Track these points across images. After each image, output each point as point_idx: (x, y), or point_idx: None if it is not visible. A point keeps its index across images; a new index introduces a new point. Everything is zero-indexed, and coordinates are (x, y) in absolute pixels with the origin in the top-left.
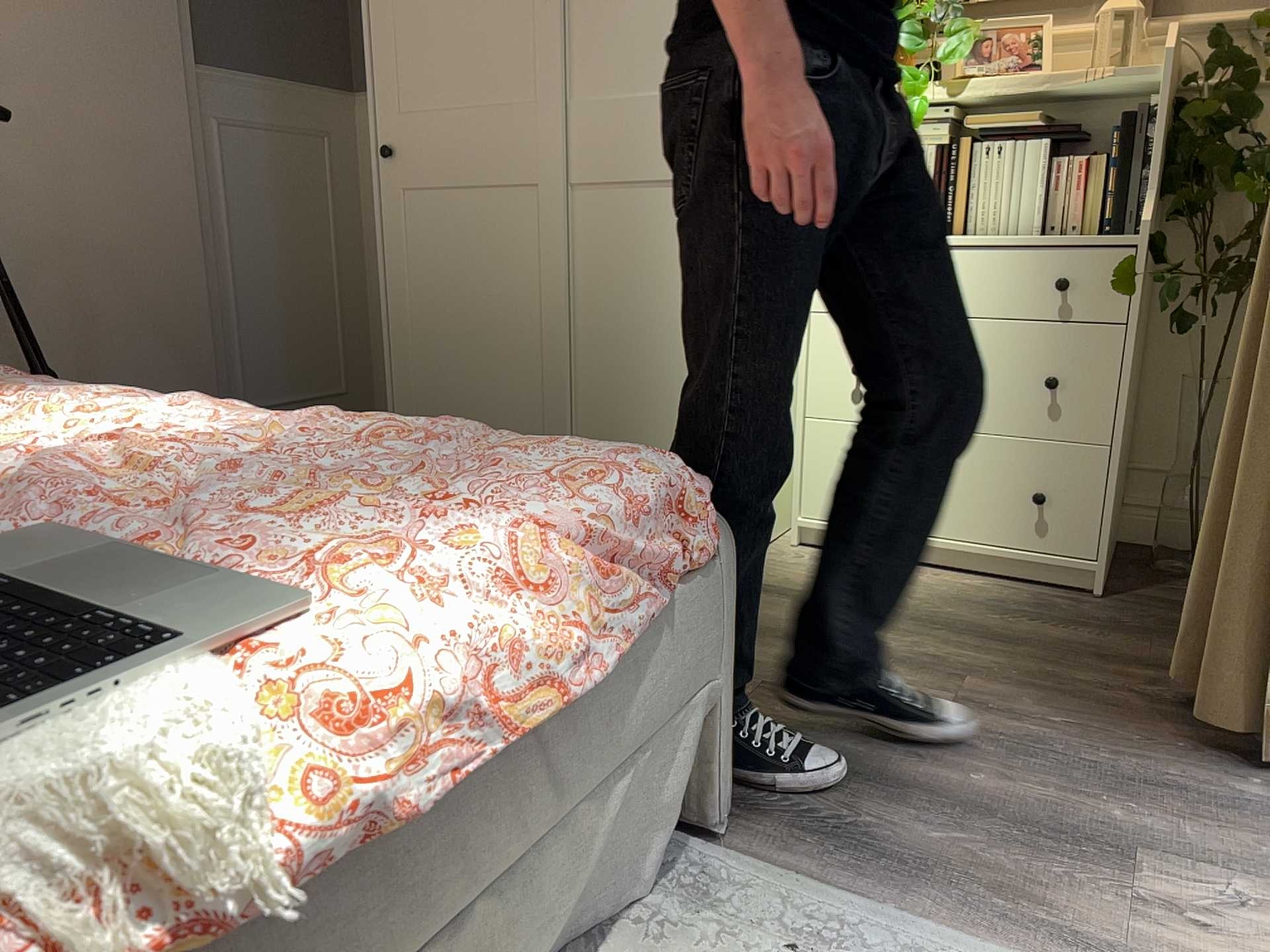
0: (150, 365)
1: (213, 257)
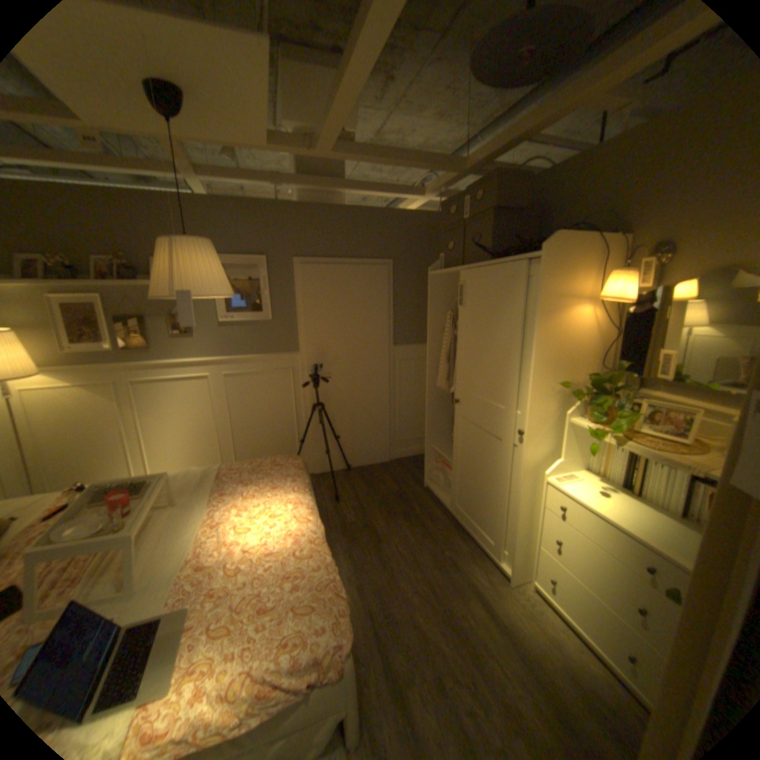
0: (368, 430)
1: (391, 399)
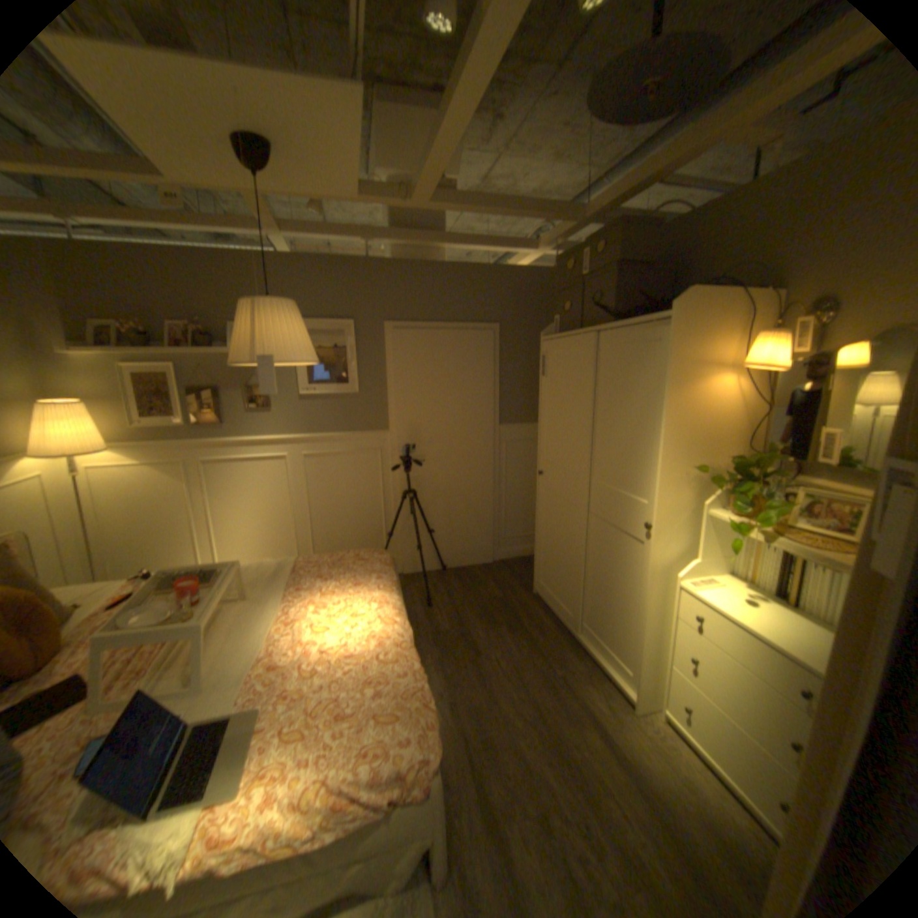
0: (468, 524)
1: (495, 488)
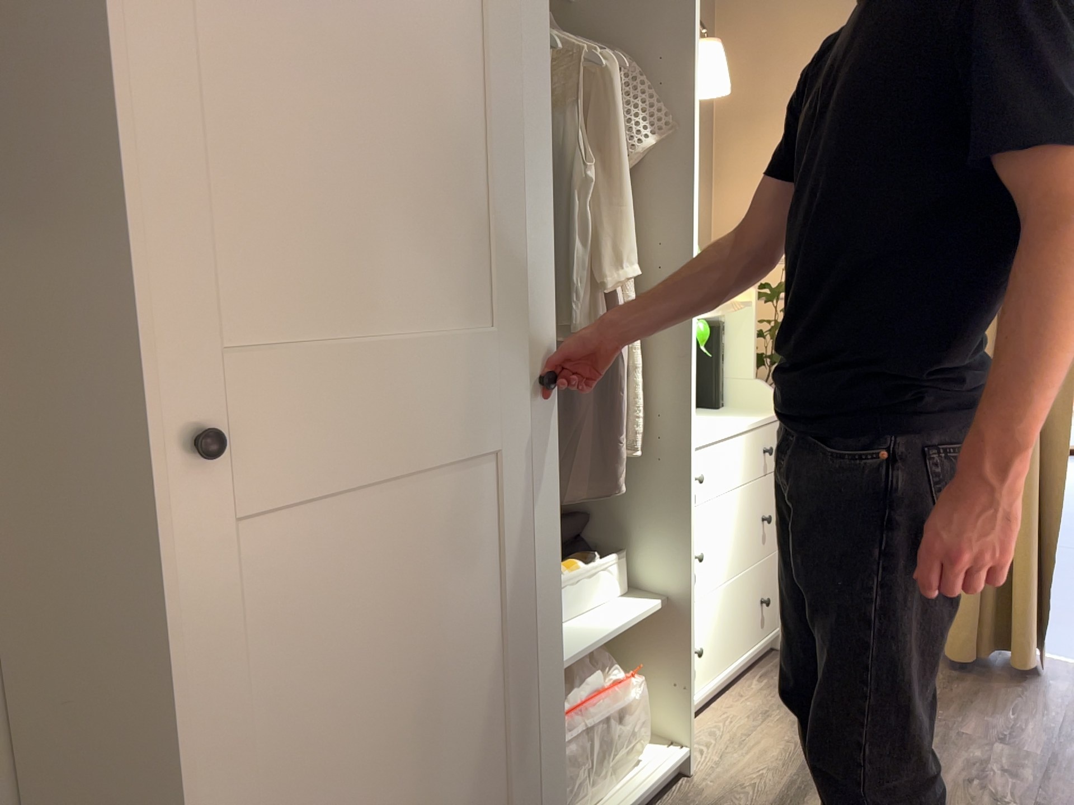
0: None
1: None
